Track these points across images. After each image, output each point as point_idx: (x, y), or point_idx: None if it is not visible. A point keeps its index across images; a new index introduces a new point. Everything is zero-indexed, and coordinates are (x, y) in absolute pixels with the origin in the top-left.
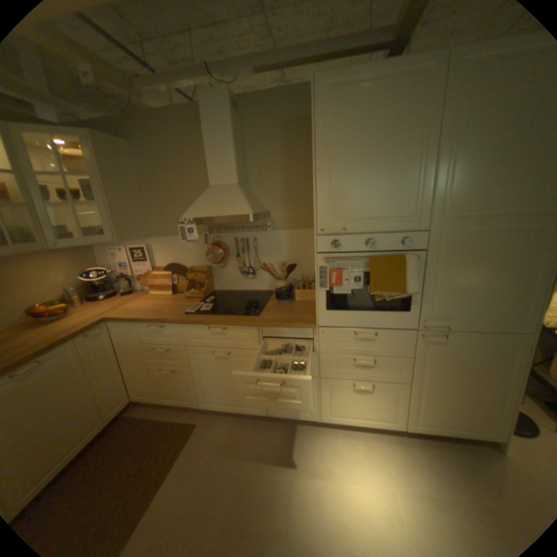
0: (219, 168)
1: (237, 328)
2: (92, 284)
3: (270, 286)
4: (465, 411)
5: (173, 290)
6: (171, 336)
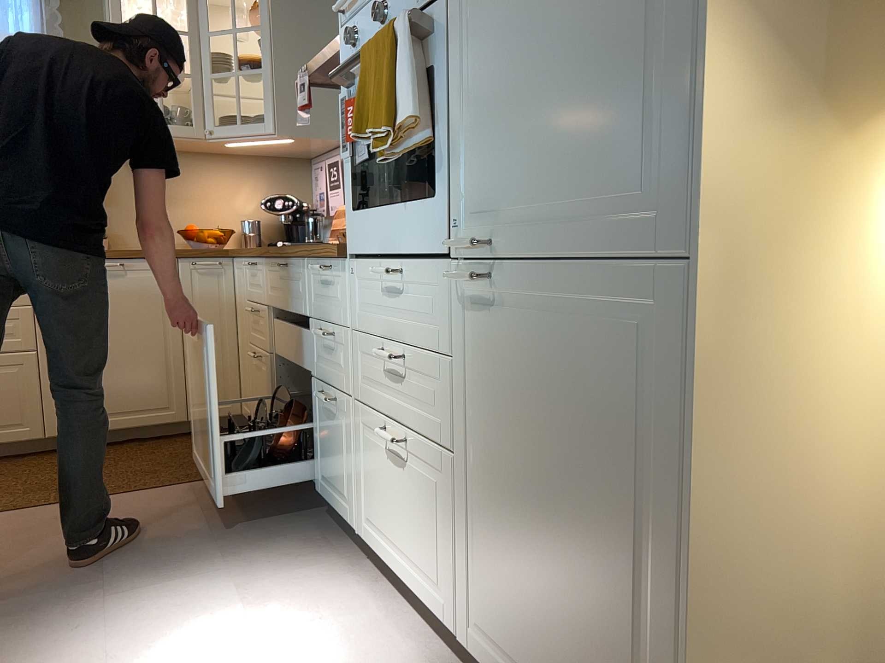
0: None
1: (293, 264)
2: (285, 223)
3: None
4: (560, 622)
5: None
6: (259, 283)
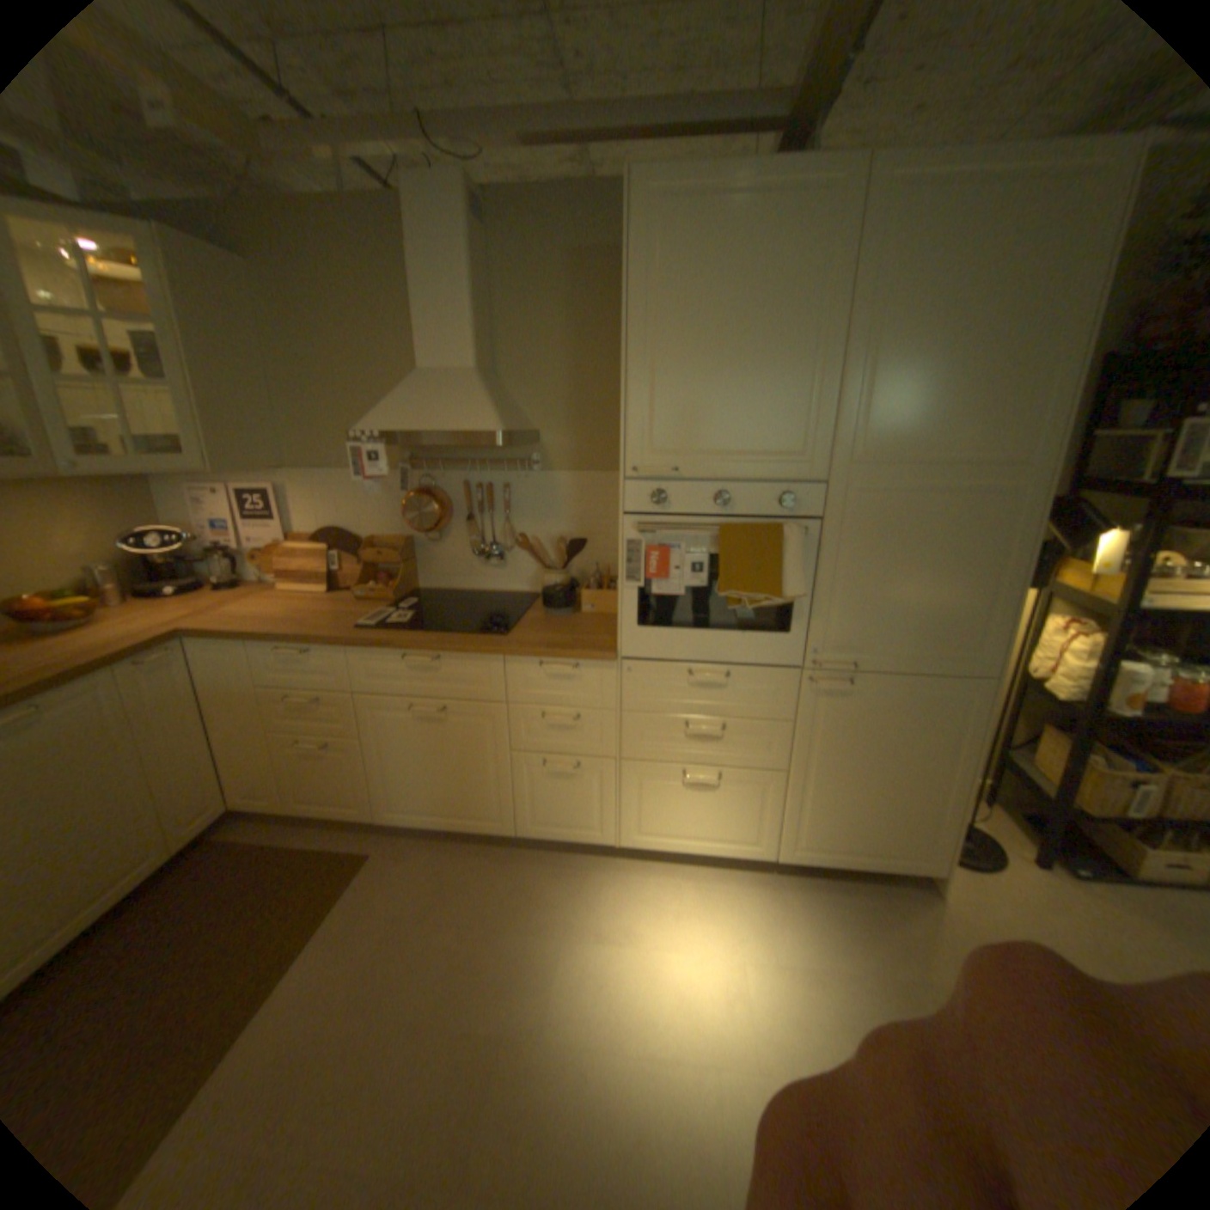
0: (437, 334)
1: (461, 659)
2: (146, 562)
3: (534, 585)
4: (879, 822)
5: (329, 584)
6: (324, 673)
